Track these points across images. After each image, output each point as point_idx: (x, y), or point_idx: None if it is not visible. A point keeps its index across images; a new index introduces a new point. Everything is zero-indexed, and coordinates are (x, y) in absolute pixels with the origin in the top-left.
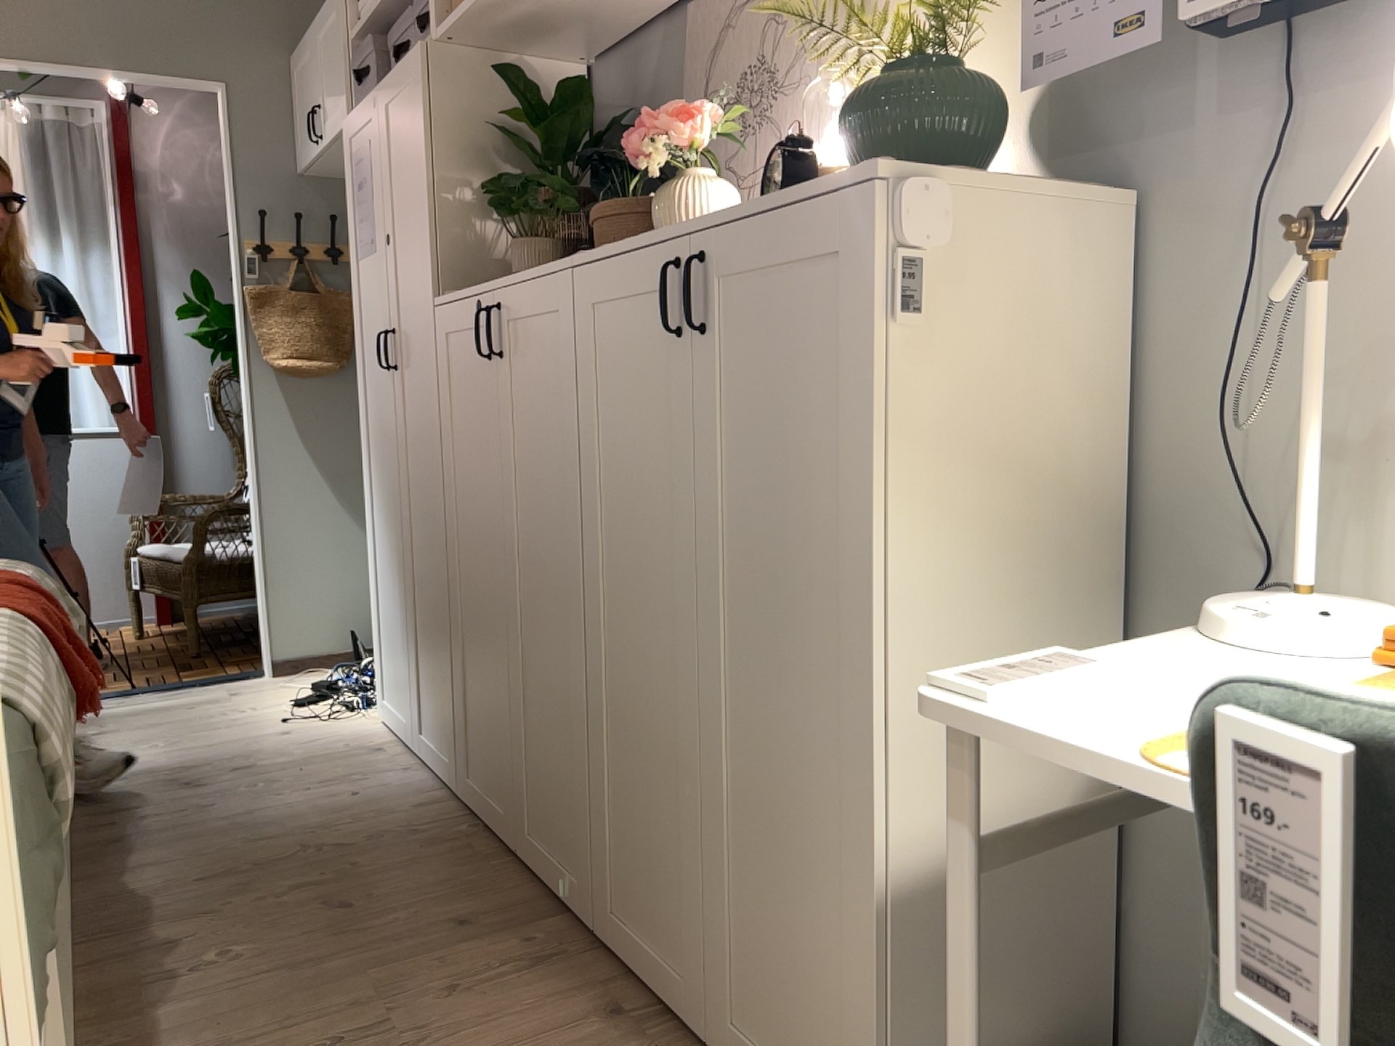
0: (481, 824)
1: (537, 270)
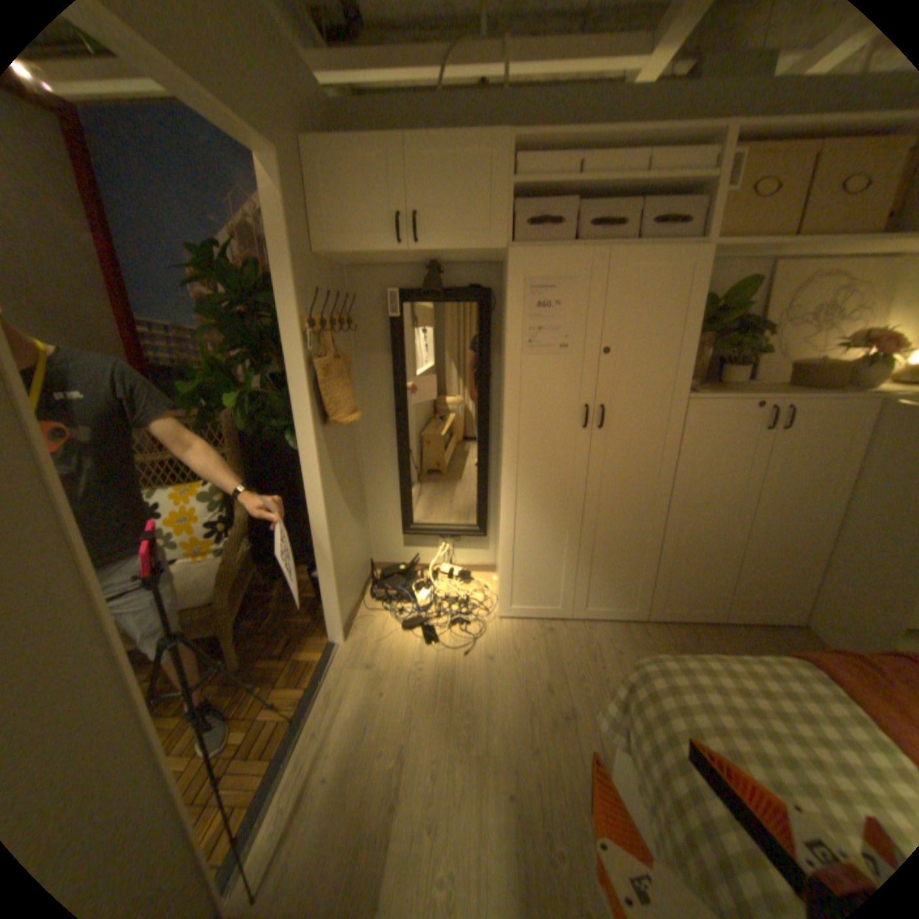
0: (680, 624)
1: (822, 394)
